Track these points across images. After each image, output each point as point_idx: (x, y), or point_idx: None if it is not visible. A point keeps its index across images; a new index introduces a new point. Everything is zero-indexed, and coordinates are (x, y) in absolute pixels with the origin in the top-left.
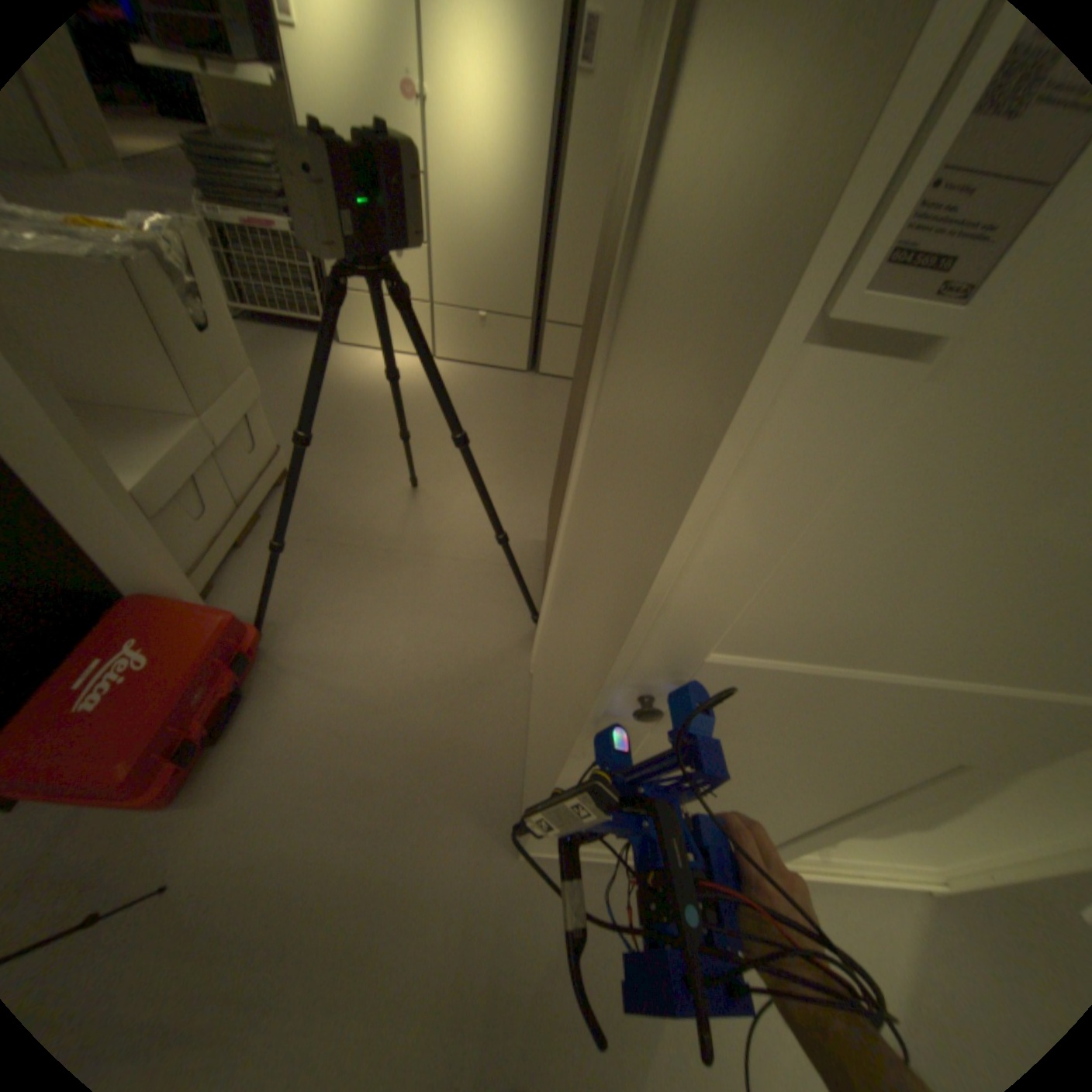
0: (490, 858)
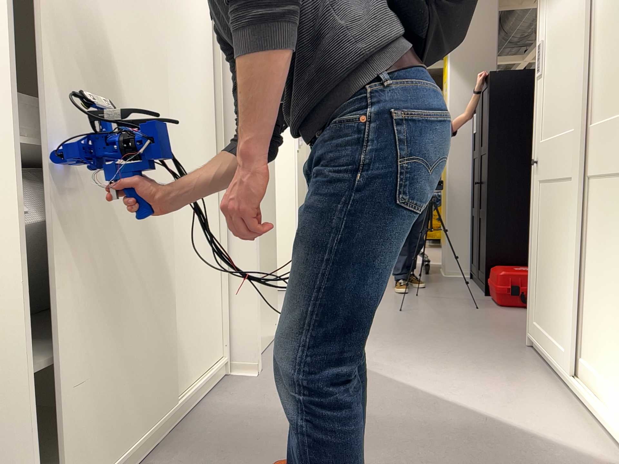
0: (519, 340)
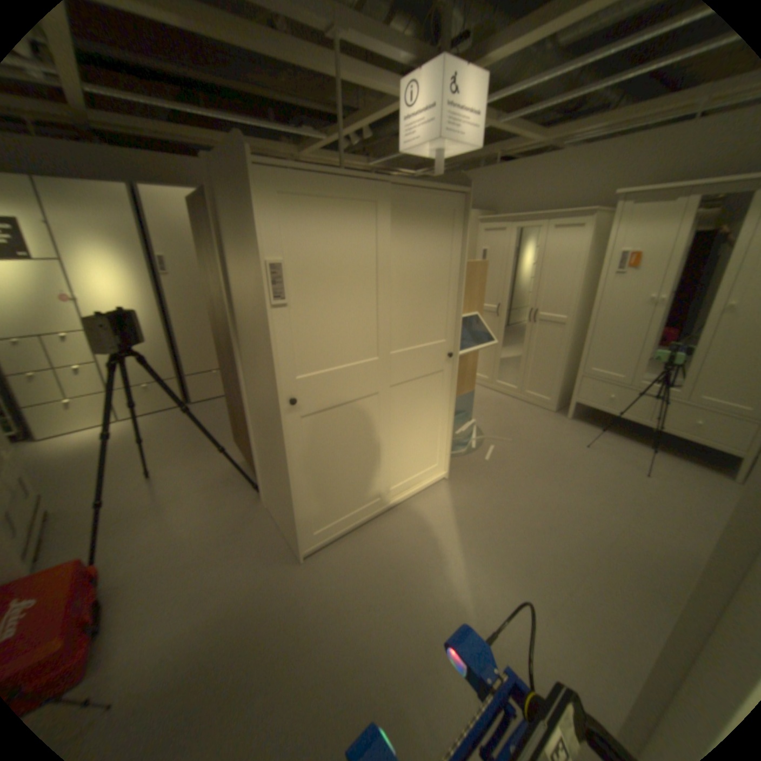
0: (289, 572)
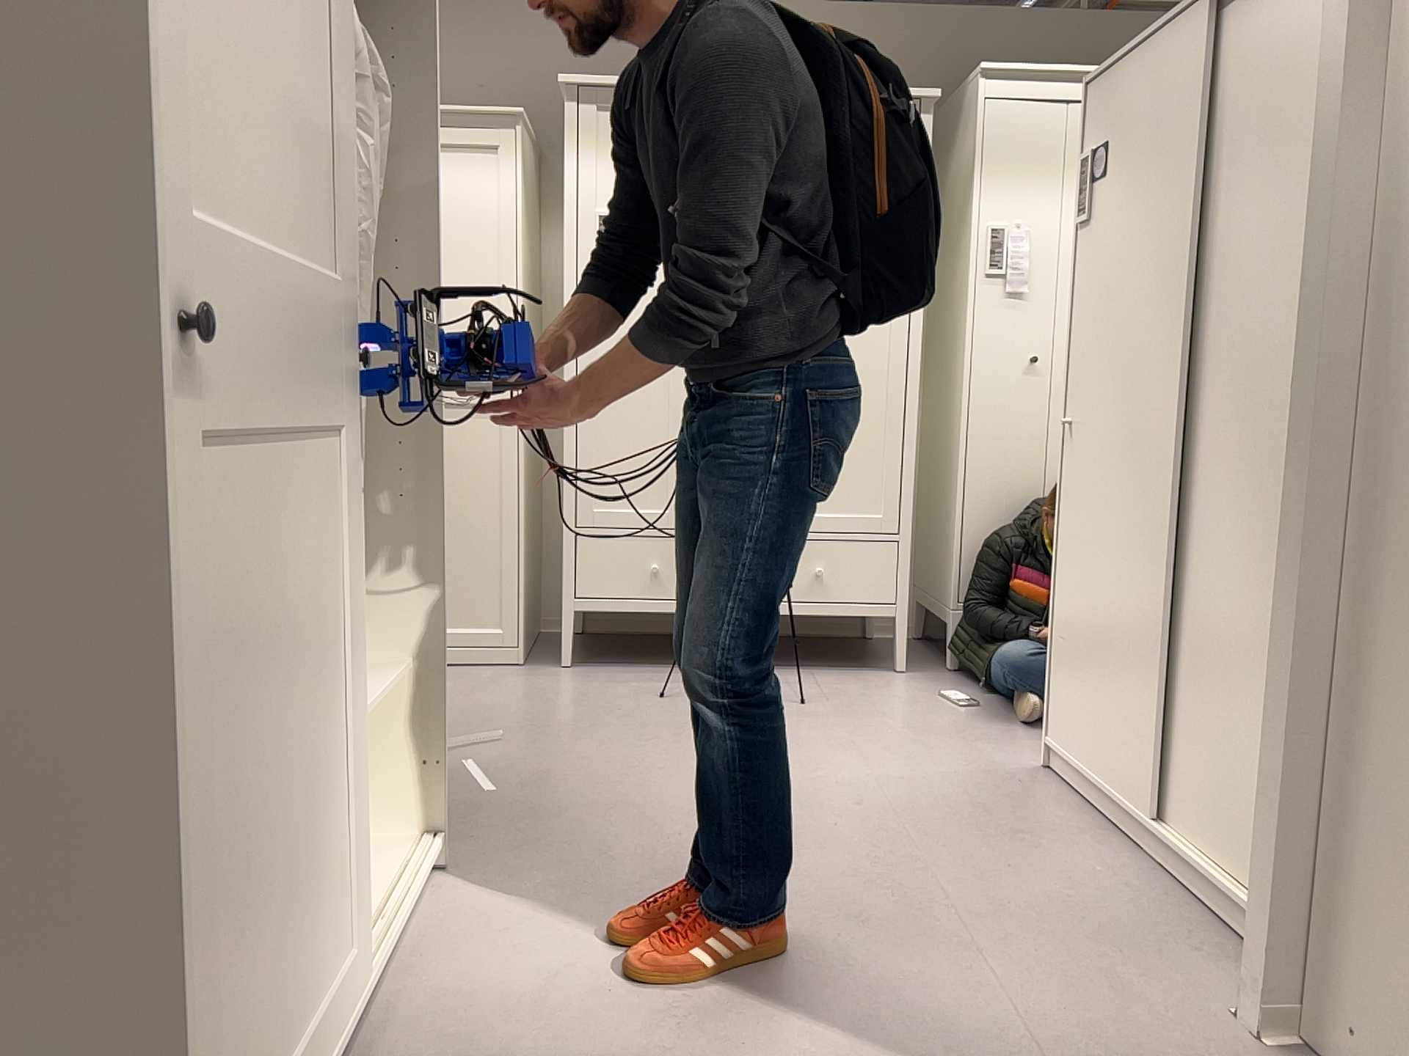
0: None
